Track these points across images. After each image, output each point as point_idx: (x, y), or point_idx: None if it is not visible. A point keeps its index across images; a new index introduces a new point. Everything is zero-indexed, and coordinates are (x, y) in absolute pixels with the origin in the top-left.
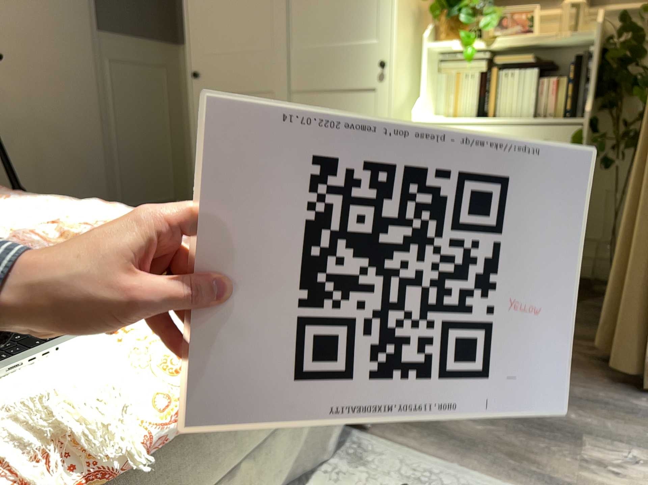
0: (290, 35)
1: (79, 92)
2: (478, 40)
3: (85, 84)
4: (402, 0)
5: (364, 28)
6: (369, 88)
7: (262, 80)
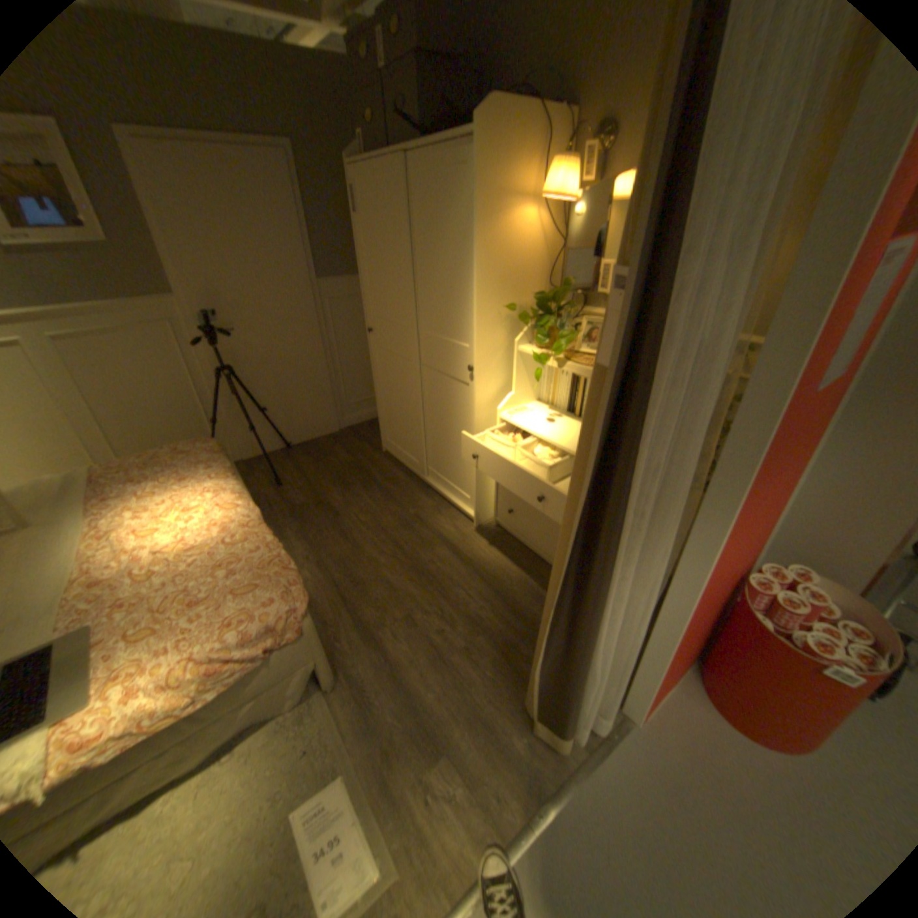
0: (418, 319)
1: (304, 331)
2: (552, 360)
3: (308, 324)
4: (486, 316)
5: (461, 332)
6: (465, 382)
7: (404, 349)
